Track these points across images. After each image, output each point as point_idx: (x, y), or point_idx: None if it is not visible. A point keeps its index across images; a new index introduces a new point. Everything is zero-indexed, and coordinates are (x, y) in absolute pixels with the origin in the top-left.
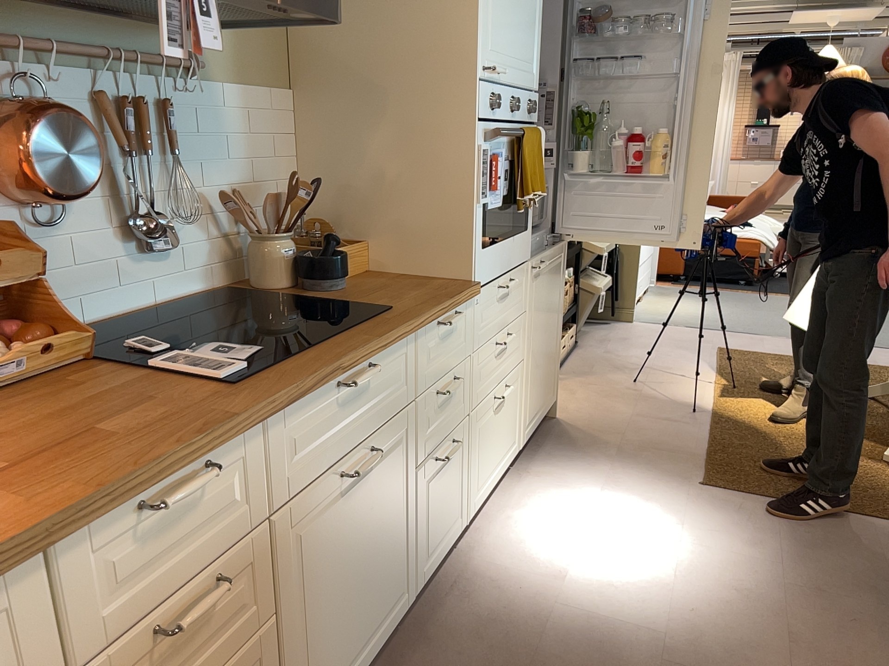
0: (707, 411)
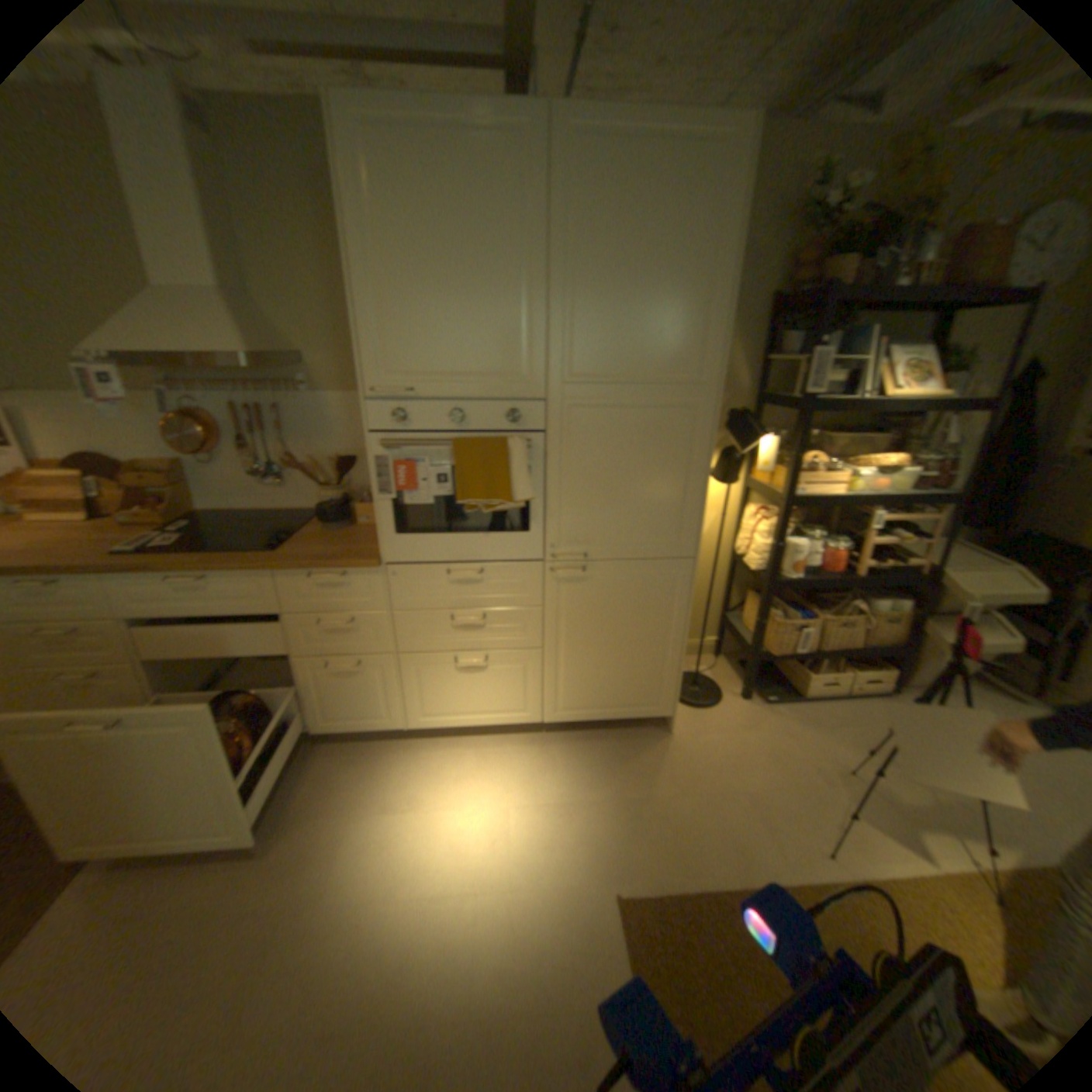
0: (856, 882)
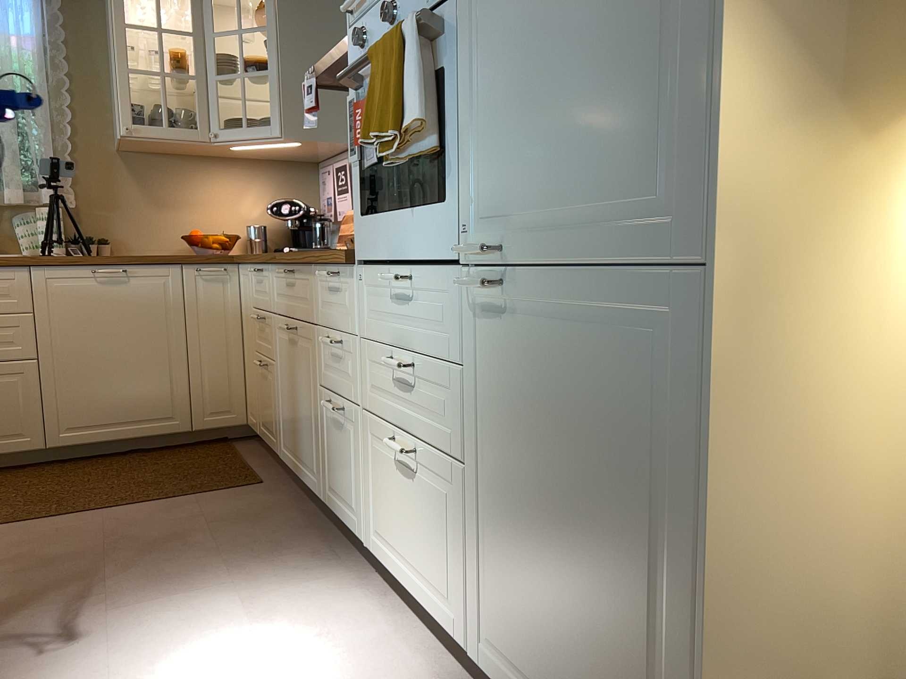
0: None
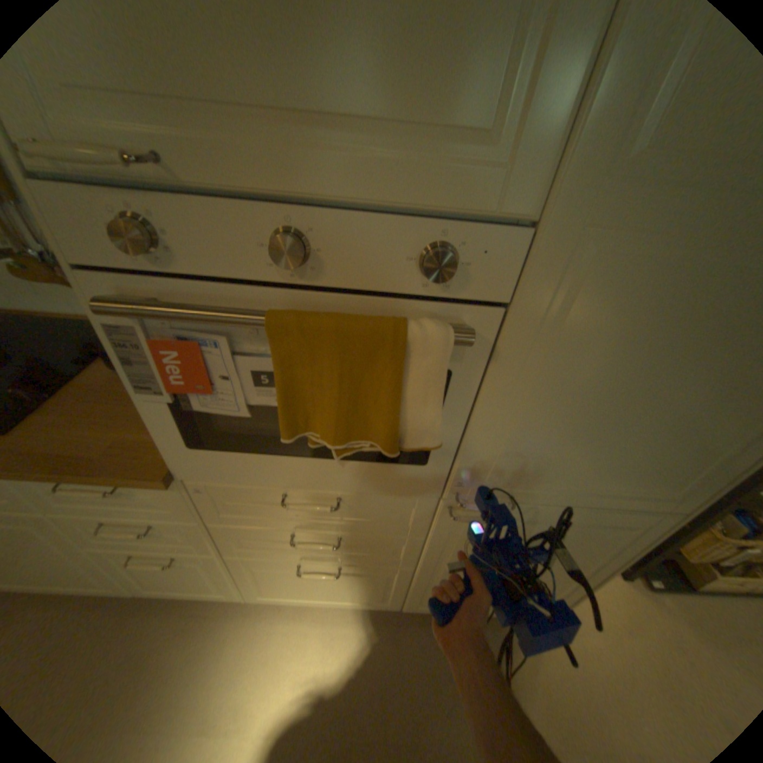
0: None
